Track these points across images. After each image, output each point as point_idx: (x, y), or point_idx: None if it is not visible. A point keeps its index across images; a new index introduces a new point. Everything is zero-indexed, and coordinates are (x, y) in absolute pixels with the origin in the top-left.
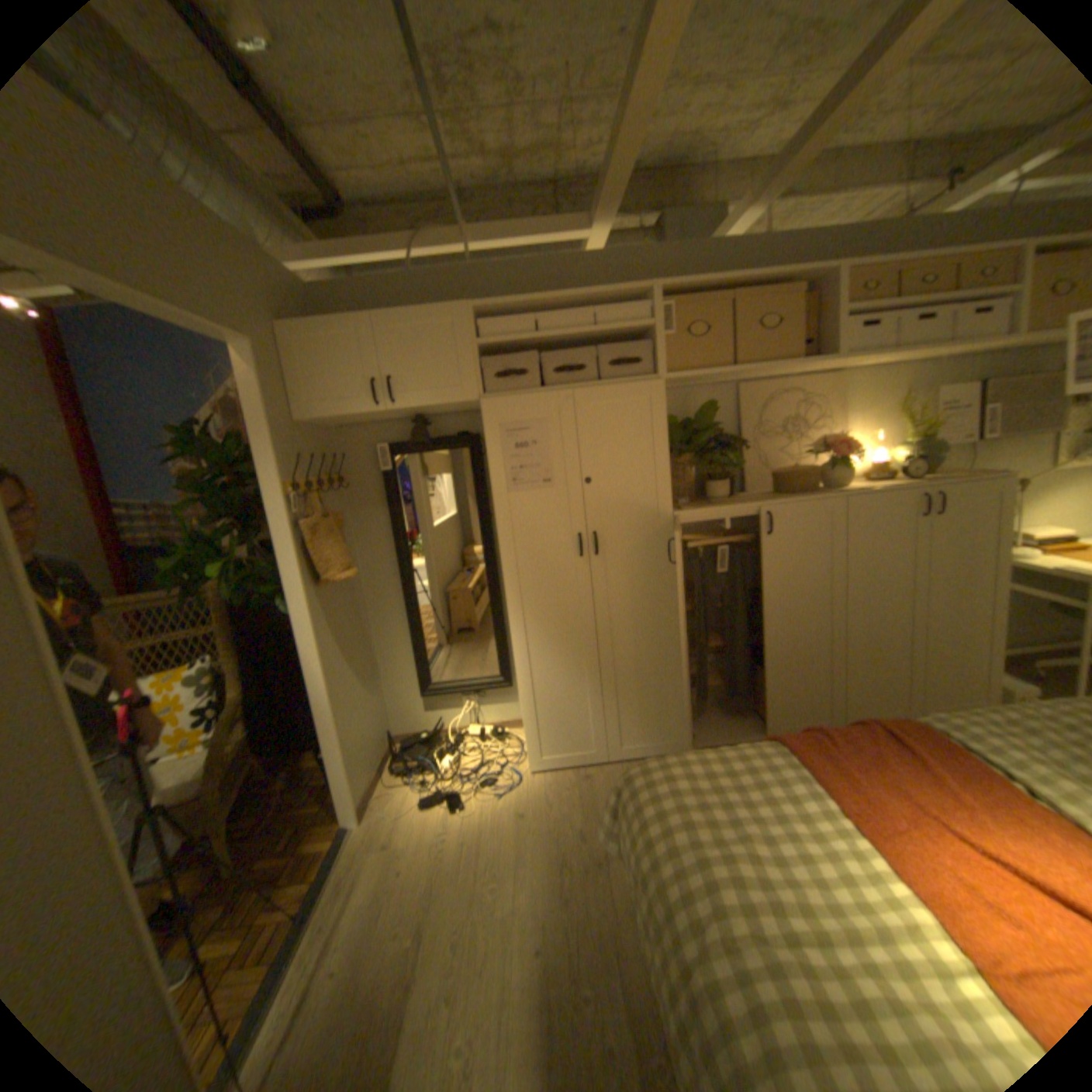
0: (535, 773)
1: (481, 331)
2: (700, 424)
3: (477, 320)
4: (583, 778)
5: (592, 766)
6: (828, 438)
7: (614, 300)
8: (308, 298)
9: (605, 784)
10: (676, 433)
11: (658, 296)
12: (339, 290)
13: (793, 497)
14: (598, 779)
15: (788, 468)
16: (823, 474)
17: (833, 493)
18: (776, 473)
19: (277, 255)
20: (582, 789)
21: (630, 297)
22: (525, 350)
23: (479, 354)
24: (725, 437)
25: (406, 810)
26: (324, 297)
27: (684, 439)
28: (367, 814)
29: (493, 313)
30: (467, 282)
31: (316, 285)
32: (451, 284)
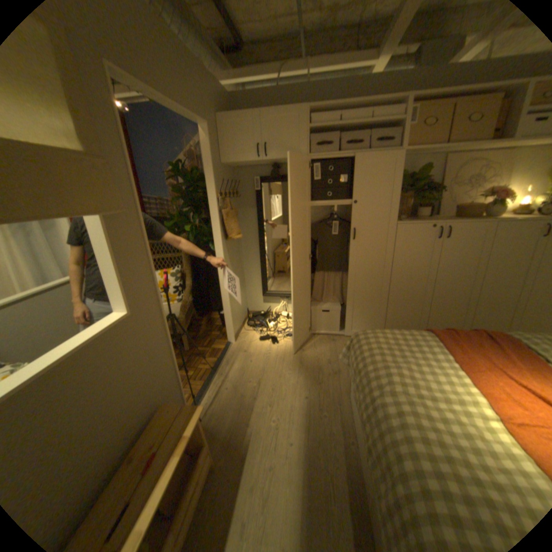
0: (310, 335)
1: (312, 120)
2: (420, 176)
3: (310, 114)
4: (332, 340)
5: (337, 336)
6: (495, 188)
7: (385, 103)
8: (228, 101)
9: (342, 344)
10: (406, 180)
11: (410, 101)
12: (243, 96)
13: (466, 220)
14: (339, 342)
15: (467, 204)
16: (487, 209)
17: (490, 219)
18: (459, 206)
19: (216, 77)
20: (331, 344)
21: (394, 102)
22: (332, 131)
23: (309, 133)
24: (434, 184)
25: (254, 340)
26: (236, 100)
27: (410, 183)
28: (238, 338)
29: (319, 110)
30: (306, 92)
31: (233, 93)
32: (298, 93)
